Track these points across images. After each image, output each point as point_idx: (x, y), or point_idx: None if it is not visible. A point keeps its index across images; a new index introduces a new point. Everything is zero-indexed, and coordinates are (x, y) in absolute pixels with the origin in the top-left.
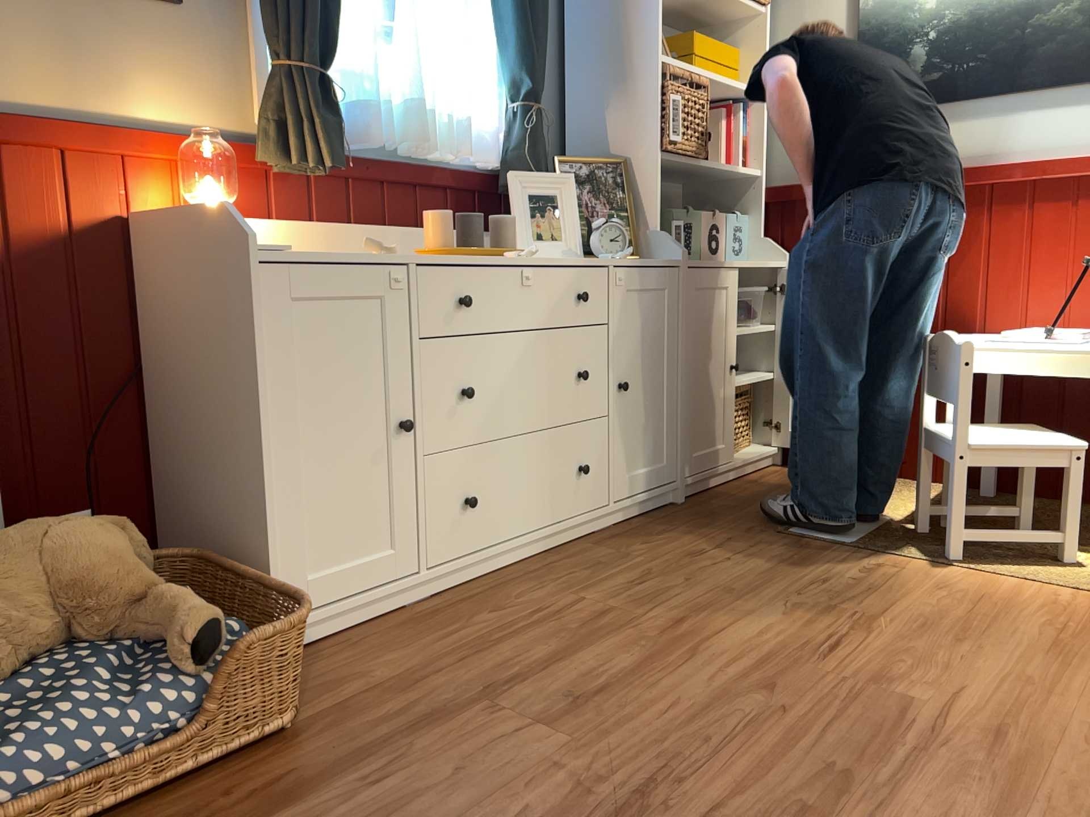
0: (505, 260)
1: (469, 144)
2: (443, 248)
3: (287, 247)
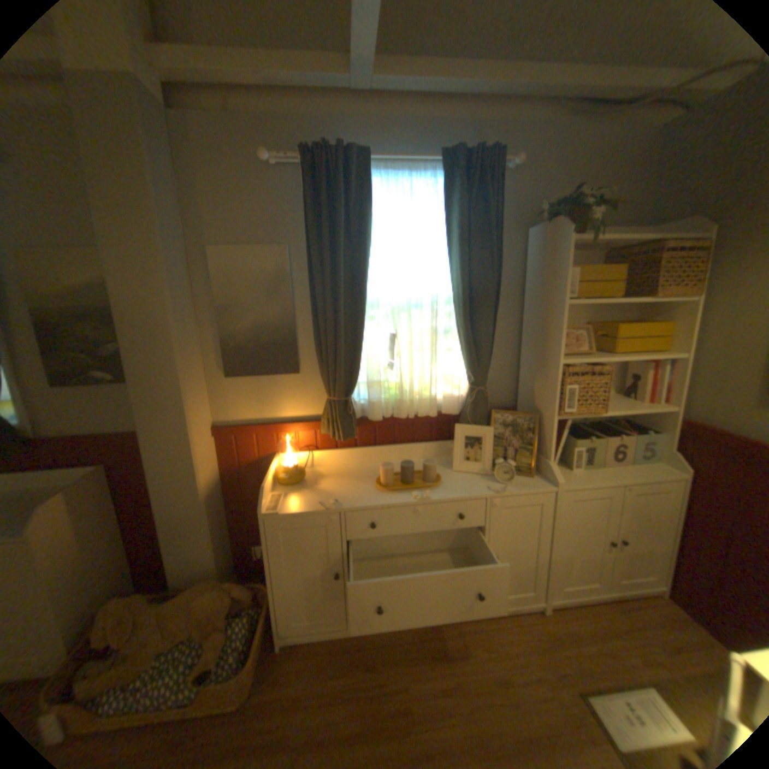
0: (407, 502)
1: (443, 402)
2: (383, 486)
3: (278, 512)
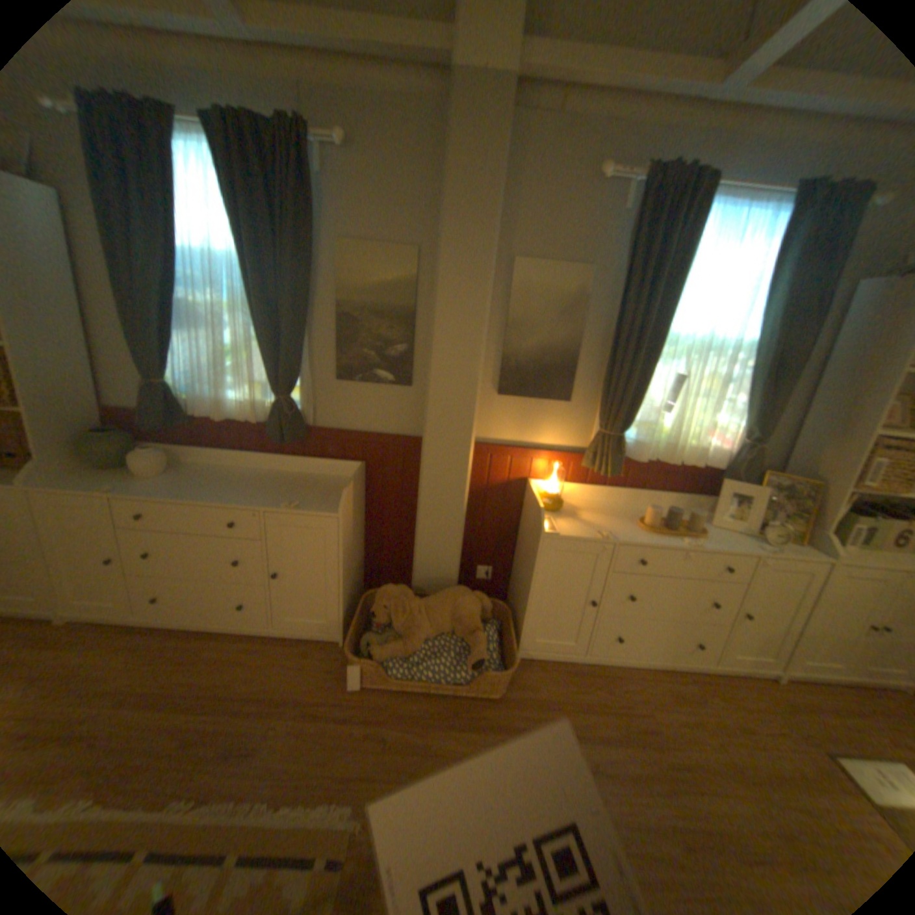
0: (679, 546)
1: (709, 455)
2: (649, 528)
3: (558, 533)
